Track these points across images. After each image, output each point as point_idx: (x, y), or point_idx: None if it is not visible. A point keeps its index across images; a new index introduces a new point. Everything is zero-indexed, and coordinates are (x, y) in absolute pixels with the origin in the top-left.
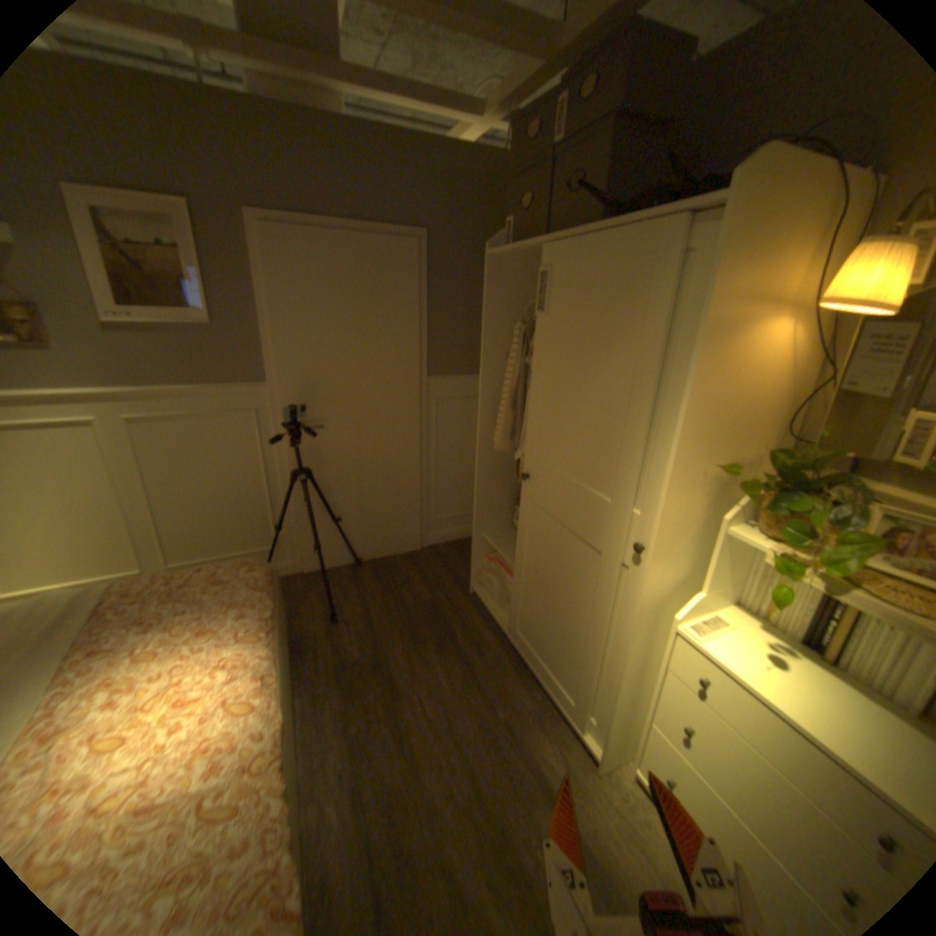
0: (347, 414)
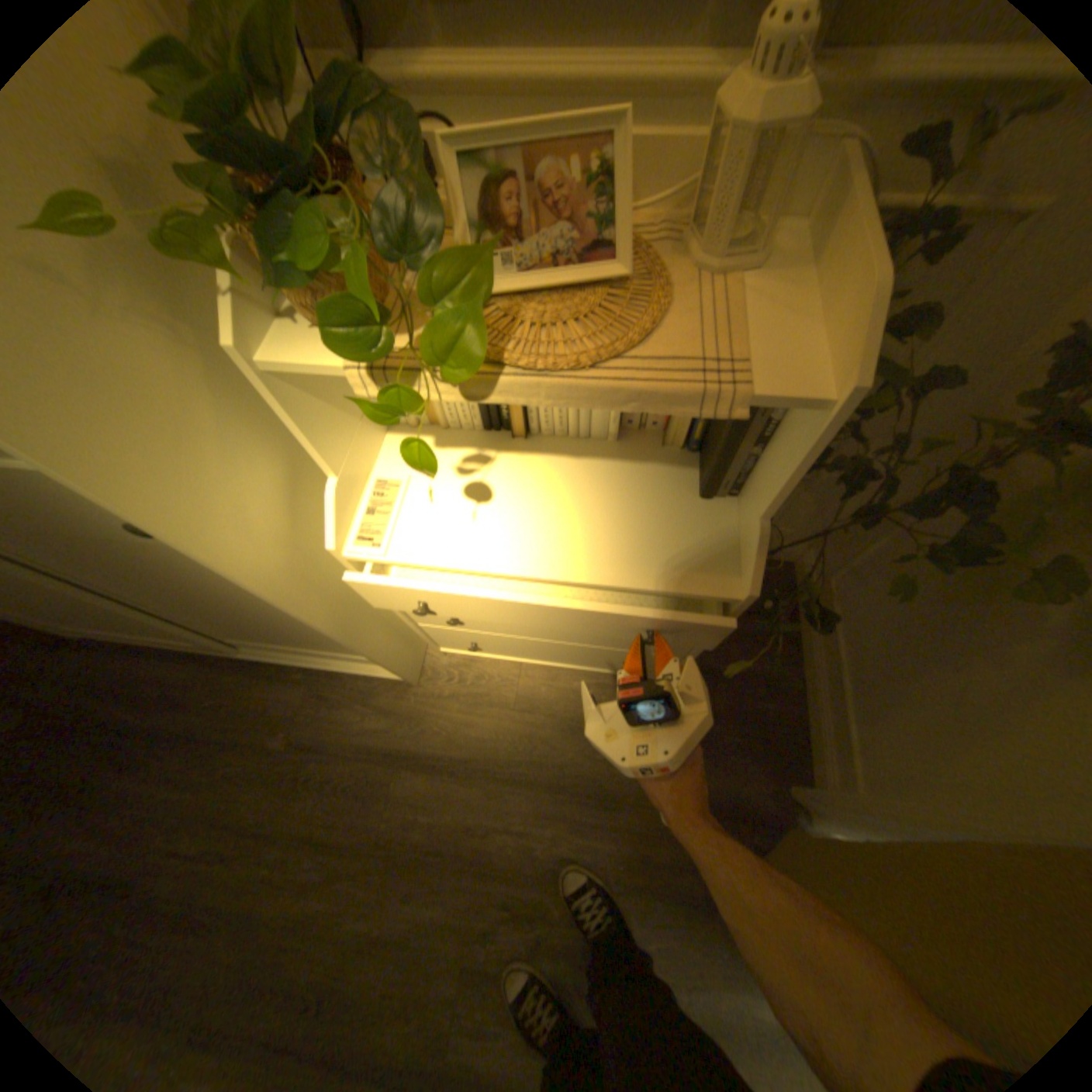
0: None
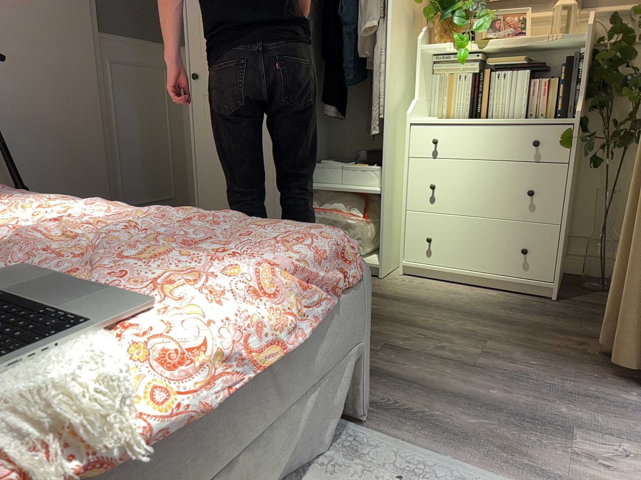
0: (19, 60)
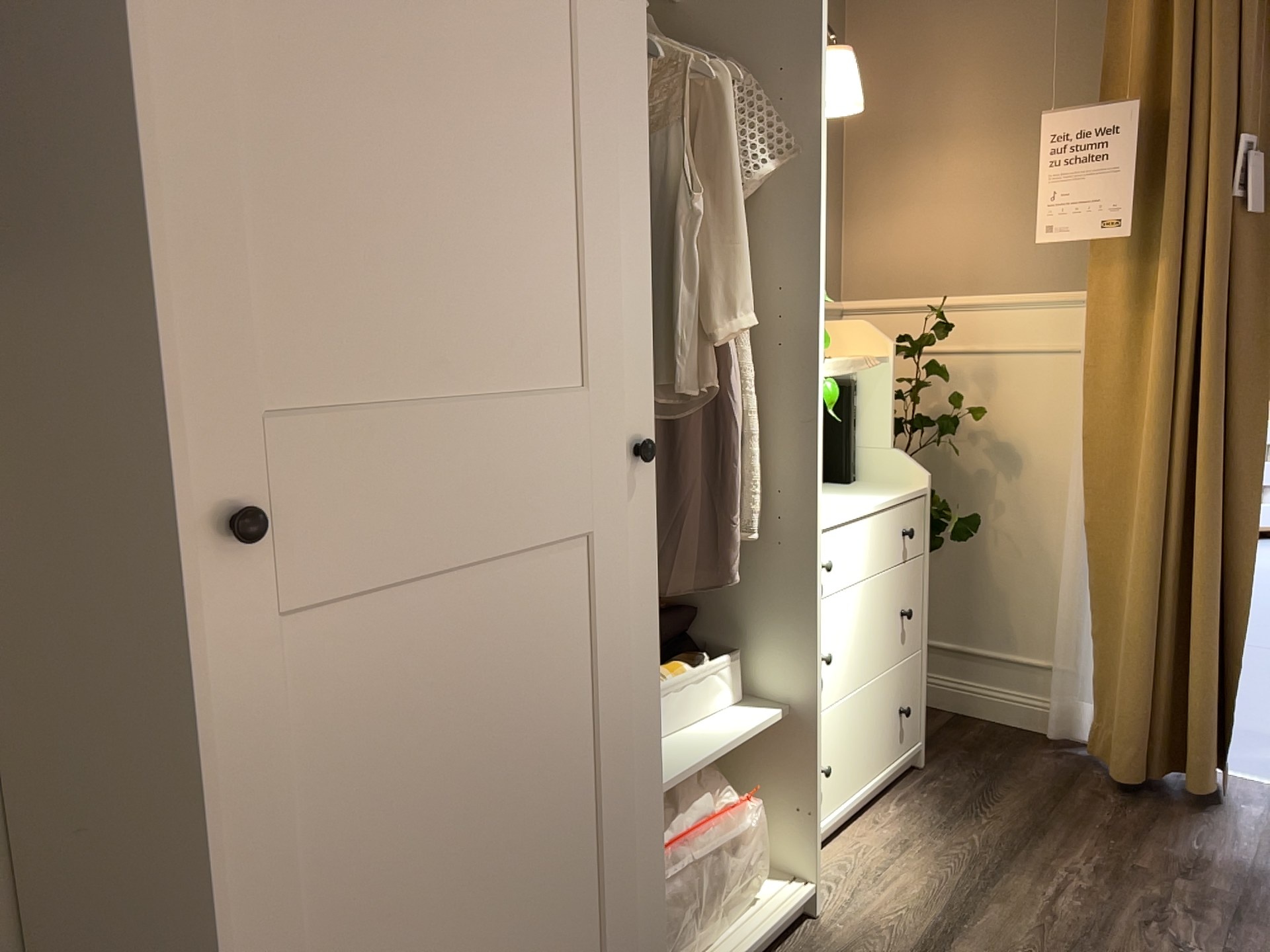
0: None
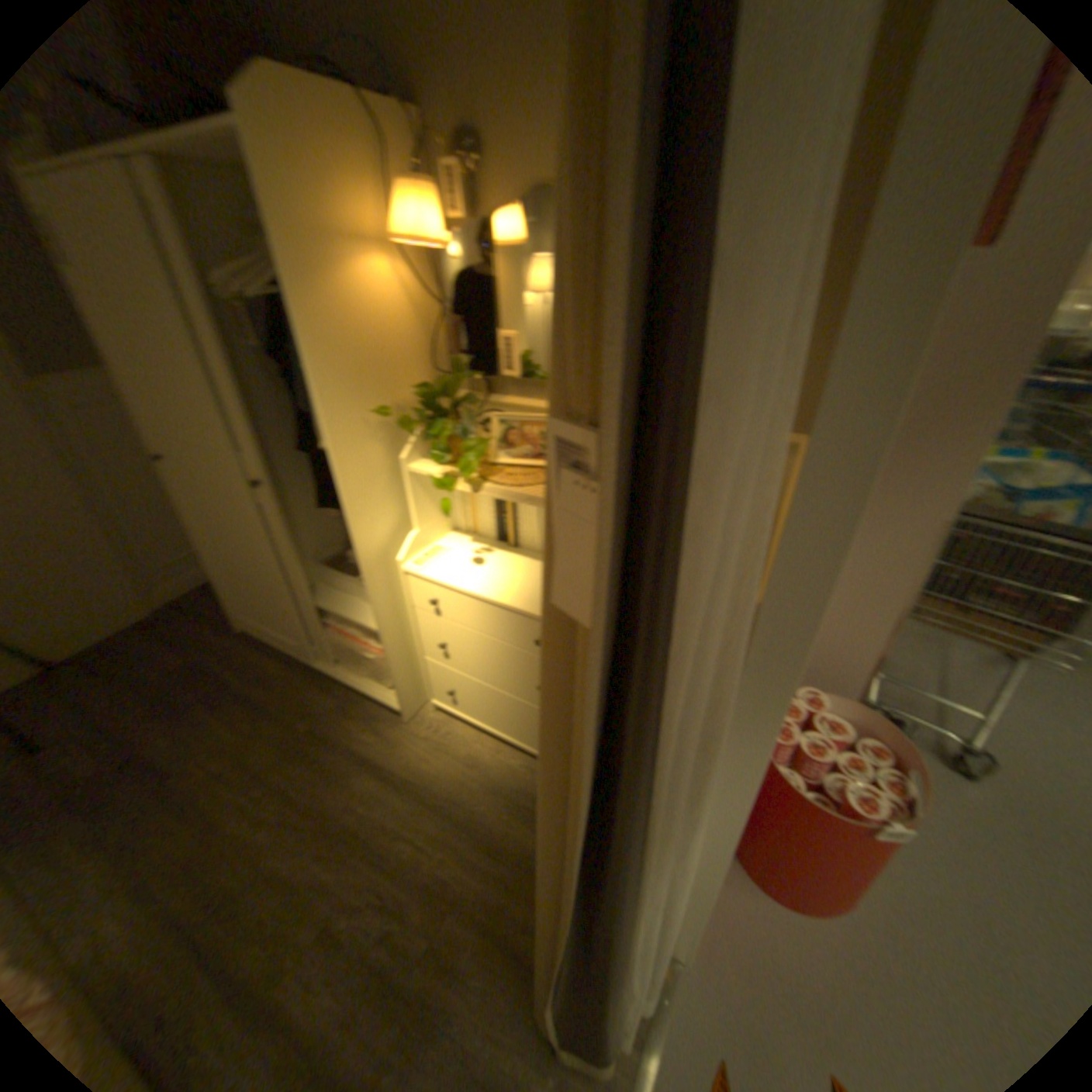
0: None
